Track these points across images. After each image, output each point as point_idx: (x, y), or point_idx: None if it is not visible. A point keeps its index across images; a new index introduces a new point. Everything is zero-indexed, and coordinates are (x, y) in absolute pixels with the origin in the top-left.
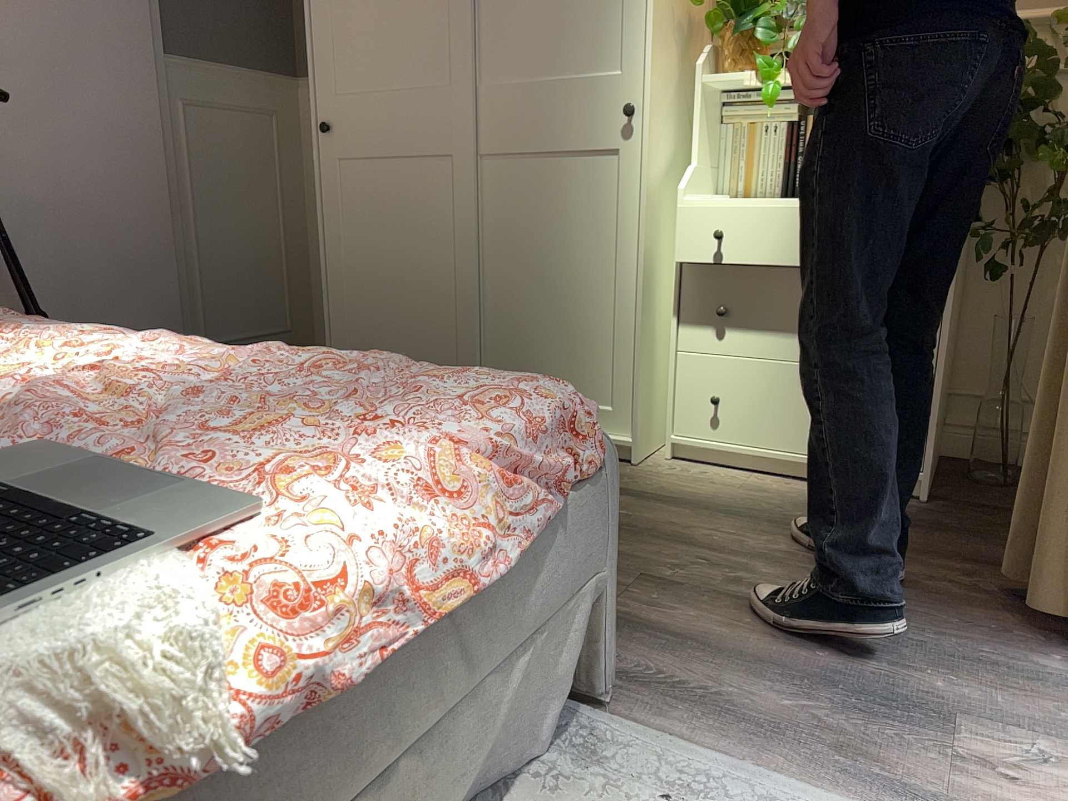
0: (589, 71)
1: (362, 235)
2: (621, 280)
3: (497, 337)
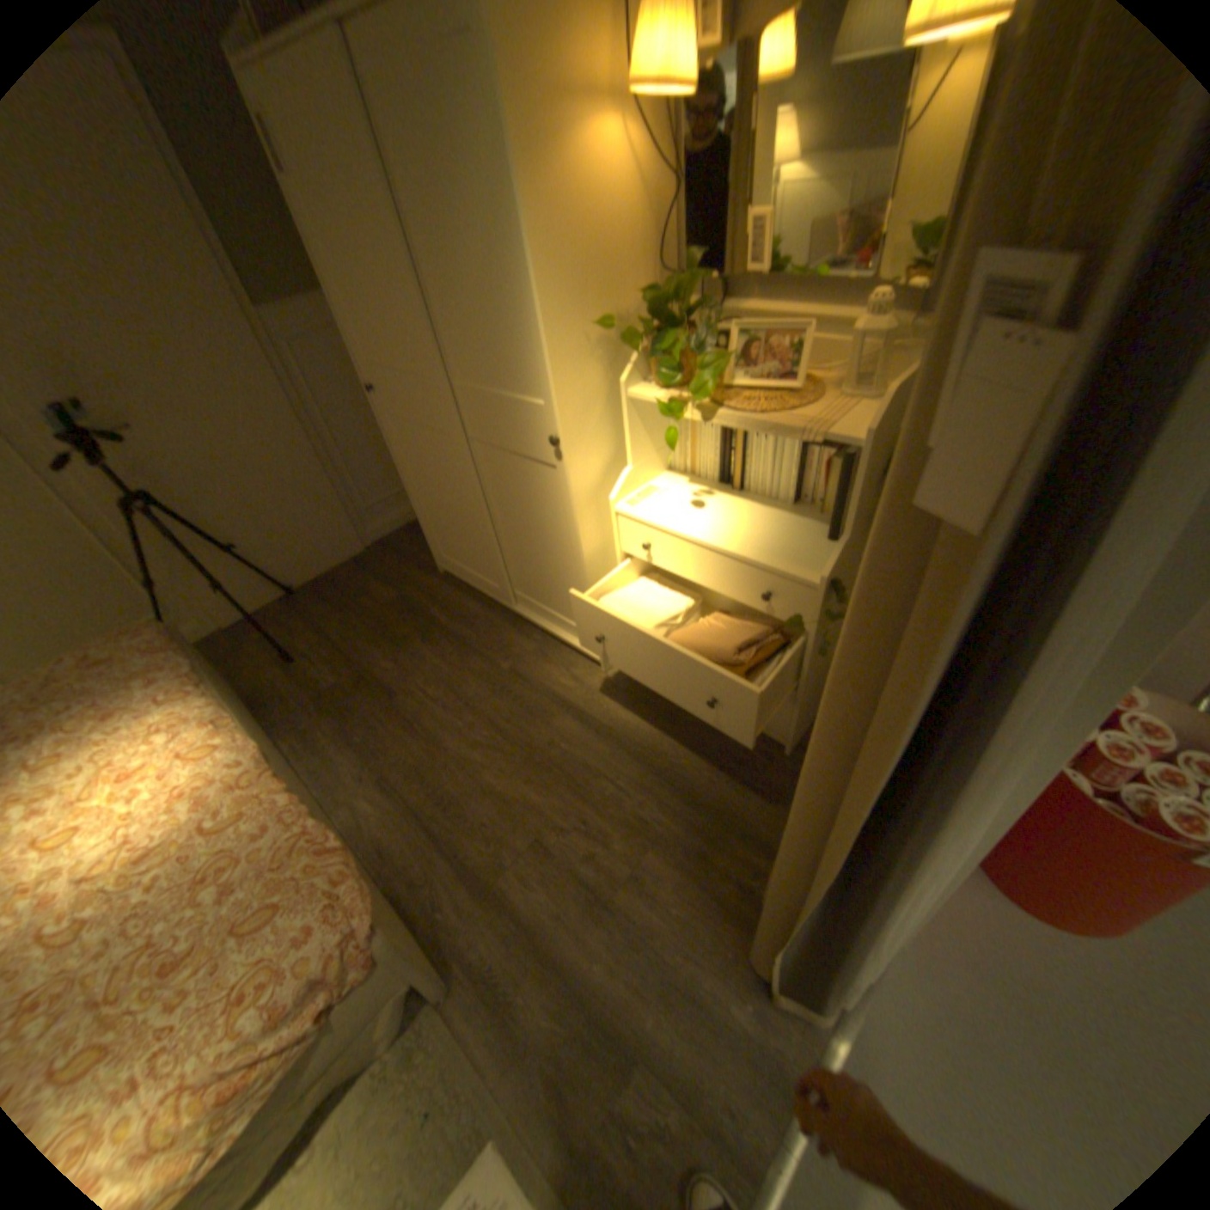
0: (522, 394)
1: (418, 472)
2: (577, 560)
3: (514, 564)
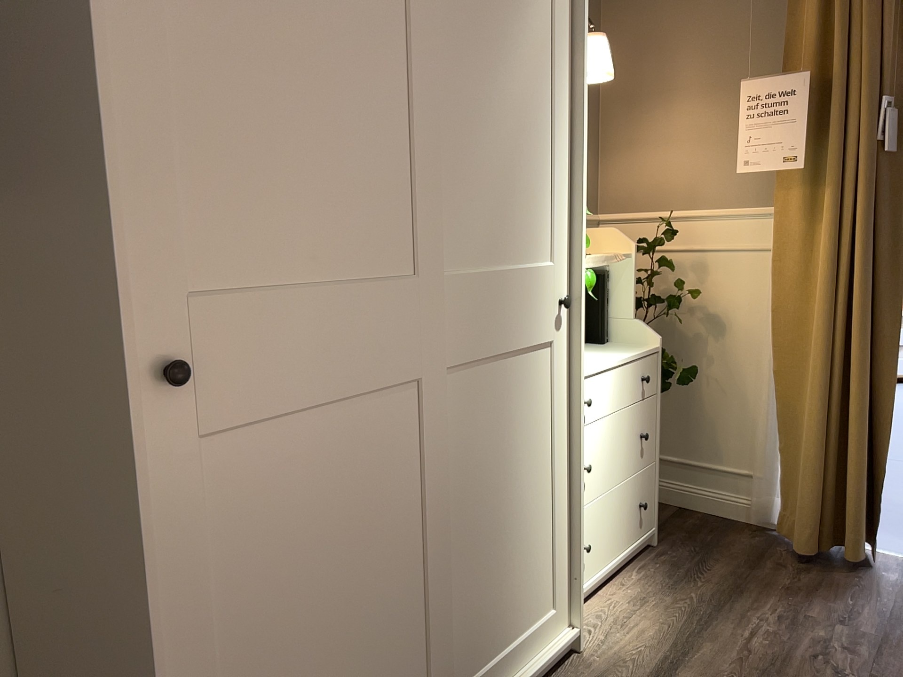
0: (530, 262)
1: (270, 566)
2: (556, 469)
3: (459, 603)
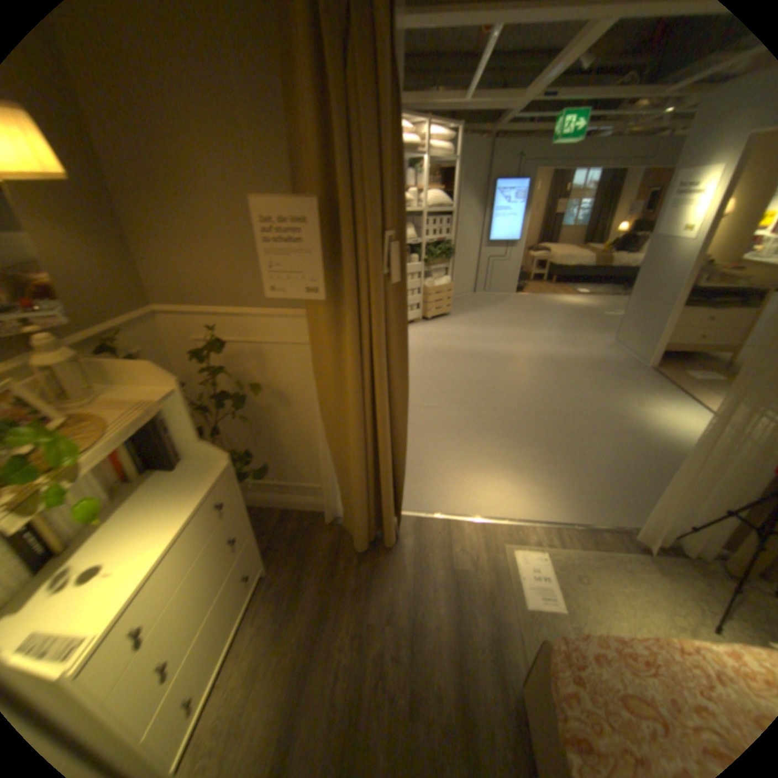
0: None
1: None
2: None
3: None
